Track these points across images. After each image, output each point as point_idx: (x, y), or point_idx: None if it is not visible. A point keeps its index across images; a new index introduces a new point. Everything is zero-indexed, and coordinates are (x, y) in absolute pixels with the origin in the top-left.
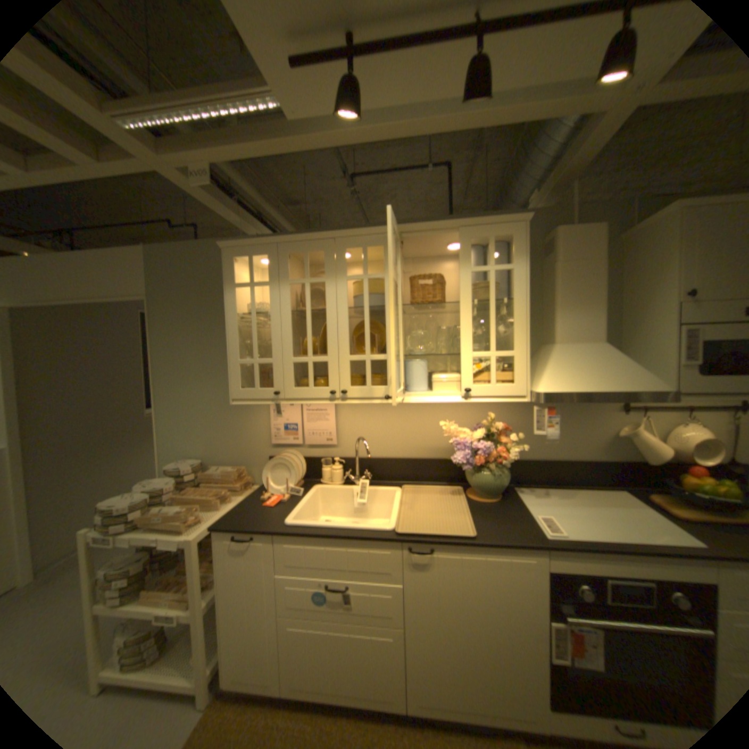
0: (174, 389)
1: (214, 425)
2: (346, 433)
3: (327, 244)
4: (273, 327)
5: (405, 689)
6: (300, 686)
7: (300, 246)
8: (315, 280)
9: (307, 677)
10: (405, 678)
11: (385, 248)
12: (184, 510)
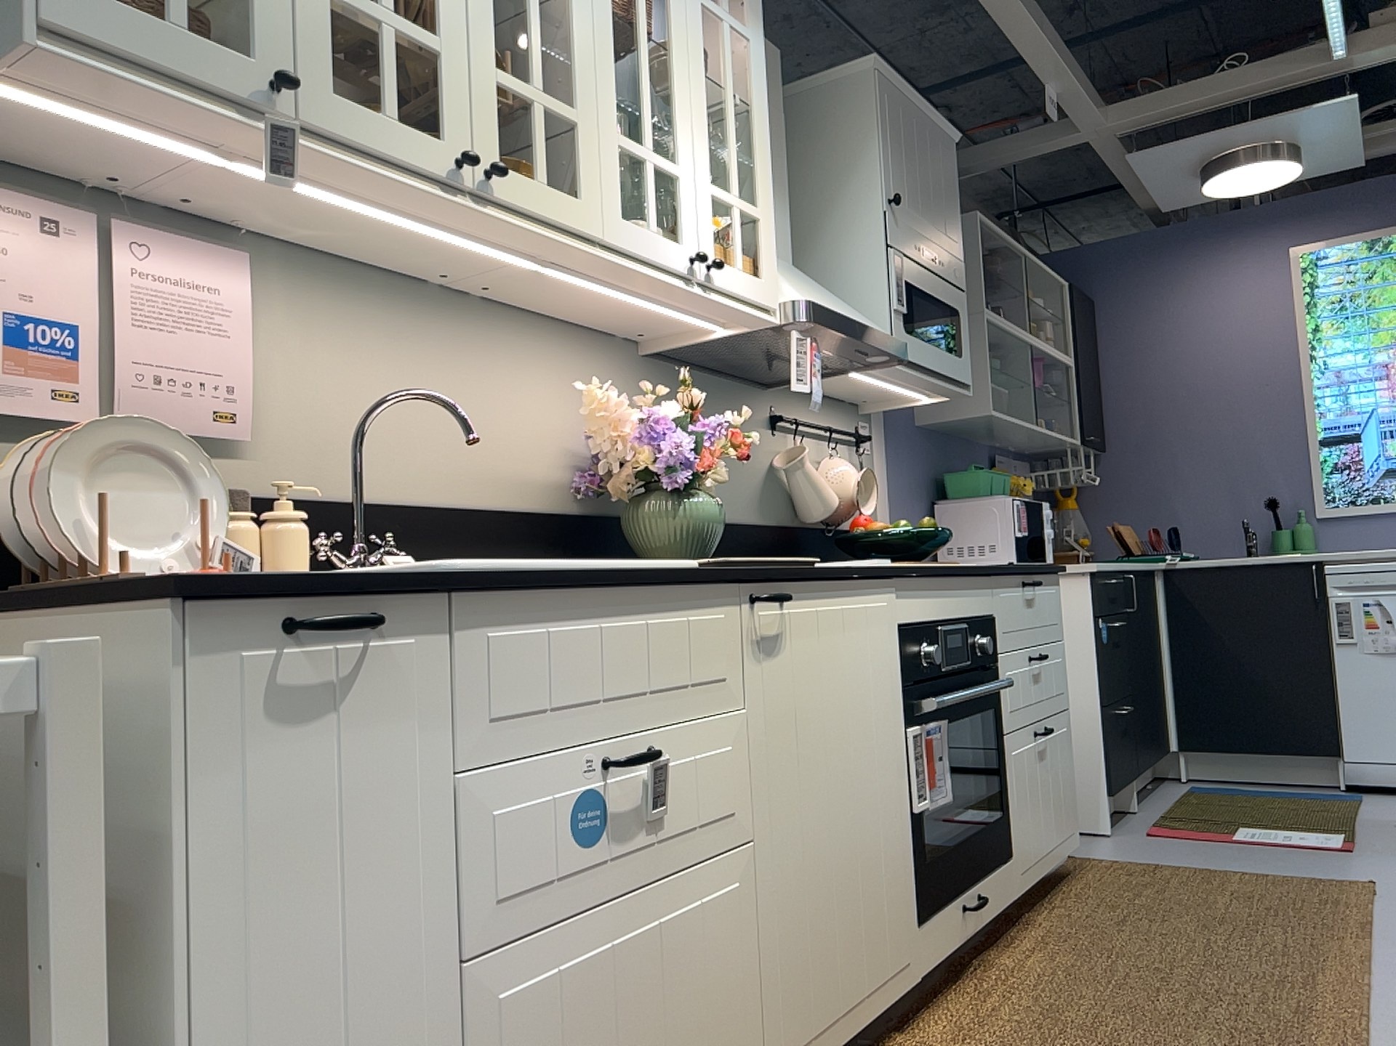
0: None
1: None
2: (277, 404)
3: None
4: None
5: (761, 1023)
6: None
7: None
8: None
9: None
10: (760, 989)
11: None
12: None
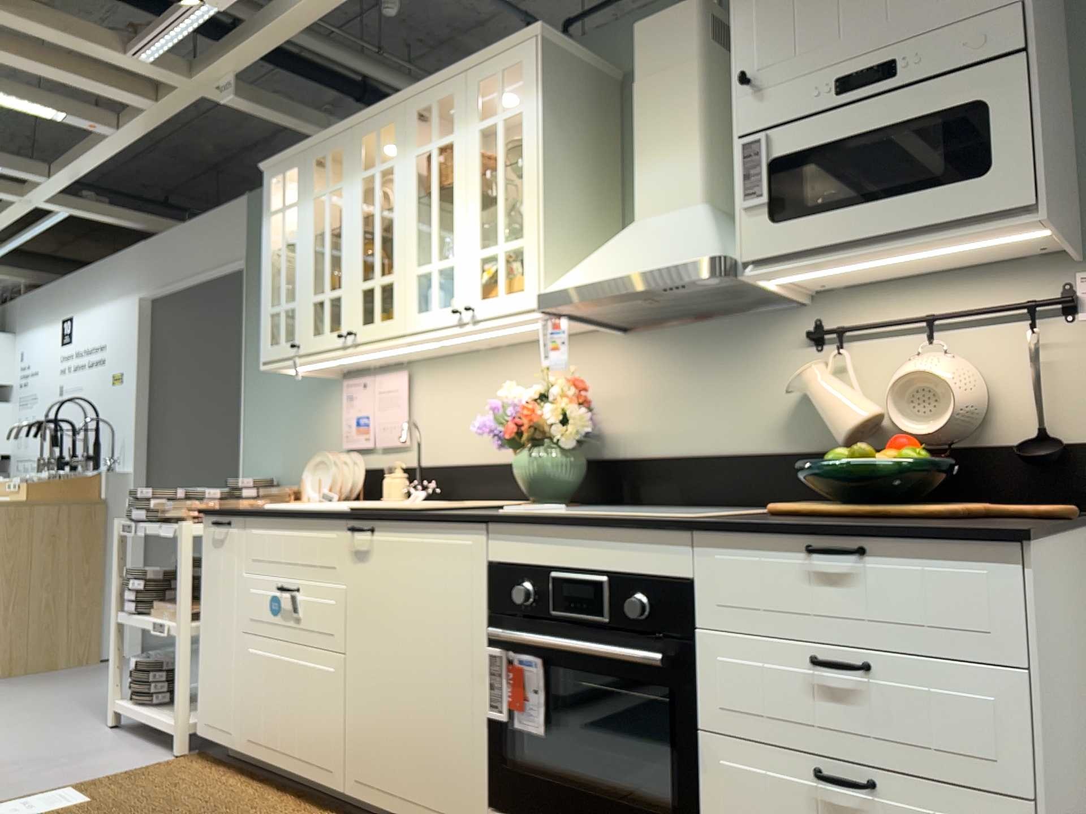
0: (261, 380)
1: (293, 427)
2: (420, 427)
3: (345, 137)
4: (297, 259)
5: (342, 750)
6: (254, 735)
7: (323, 147)
8: (333, 187)
9: (260, 721)
10: (343, 732)
11: (395, 125)
12: (200, 502)
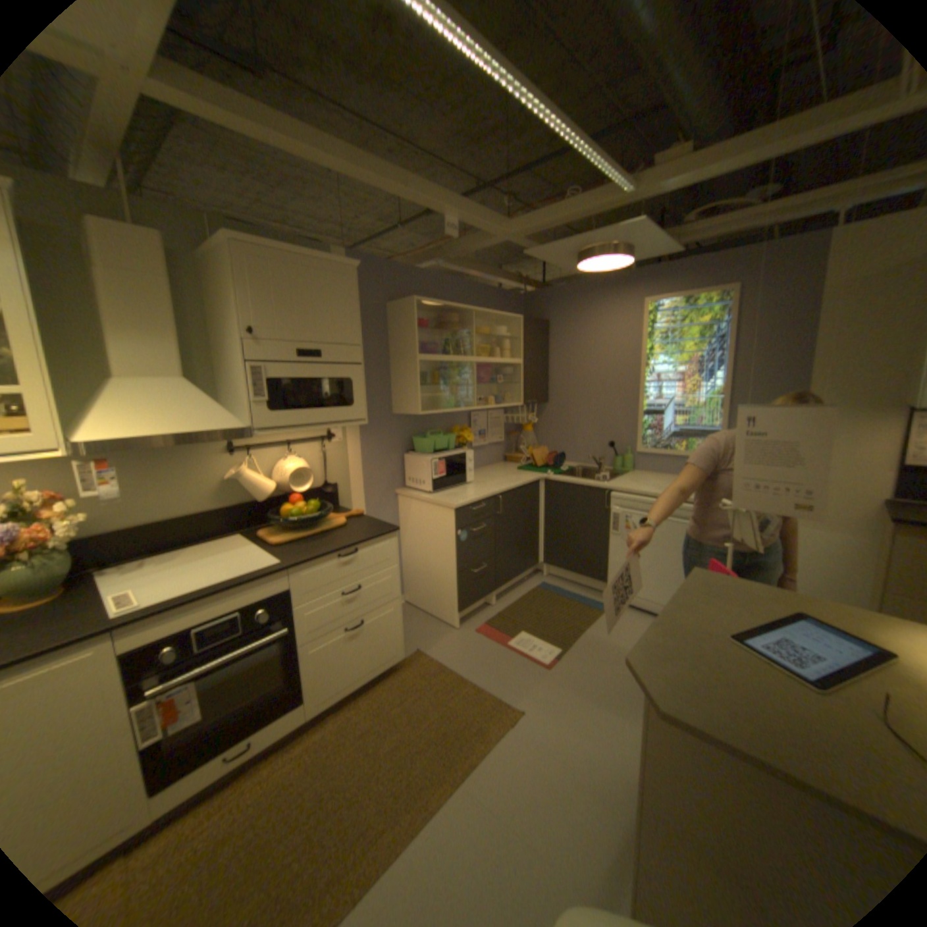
0: None
1: None
2: None
3: None
4: None
5: None
6: None
7: None
8: None
9: None
10: None
11: None
12: None
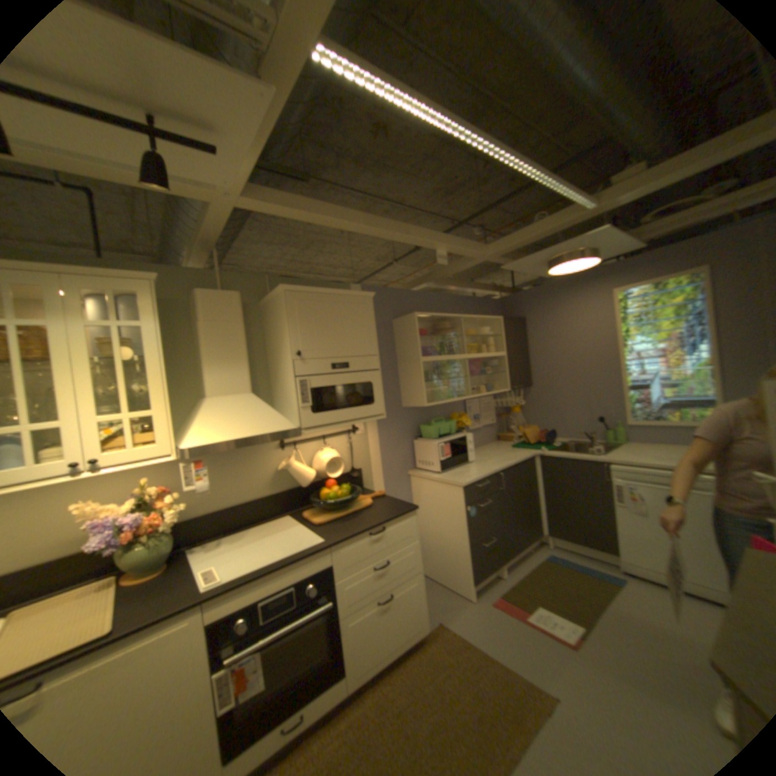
0: None
1: None
2: None
3: None
4: None
5: None
6: None
7: None
8: None
9: None
10: None
11: None
12: None
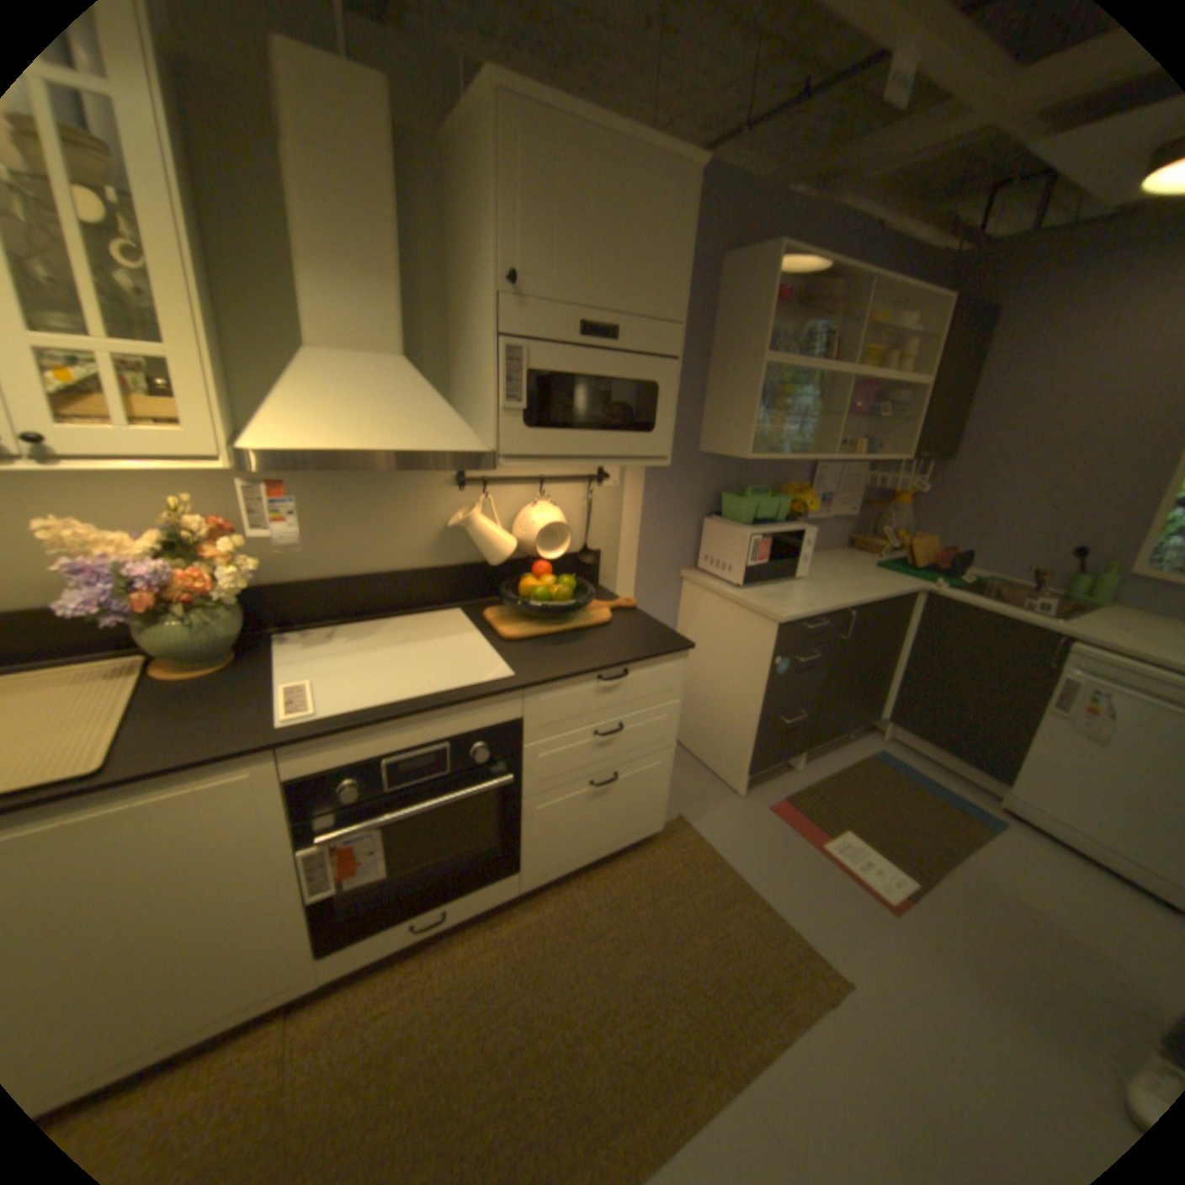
0: None
1: None
2: None
3: None
4: None
5: None
6: None
7: None
8: None
9: None
10: None
11: None
12: None
